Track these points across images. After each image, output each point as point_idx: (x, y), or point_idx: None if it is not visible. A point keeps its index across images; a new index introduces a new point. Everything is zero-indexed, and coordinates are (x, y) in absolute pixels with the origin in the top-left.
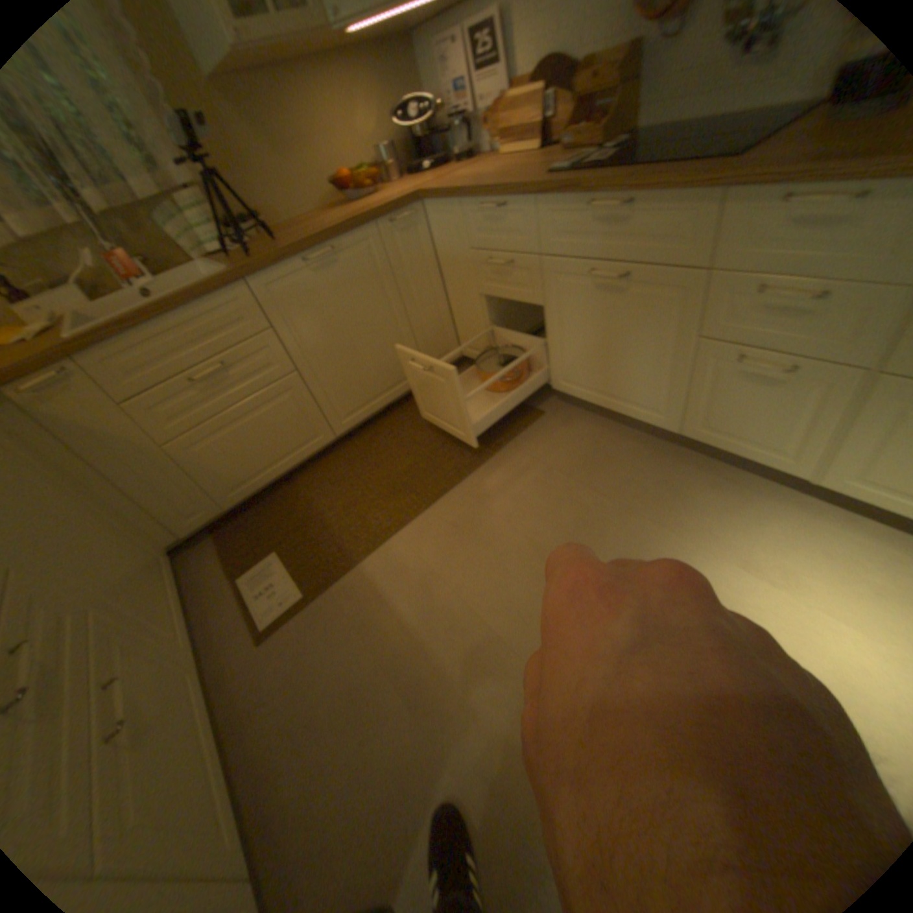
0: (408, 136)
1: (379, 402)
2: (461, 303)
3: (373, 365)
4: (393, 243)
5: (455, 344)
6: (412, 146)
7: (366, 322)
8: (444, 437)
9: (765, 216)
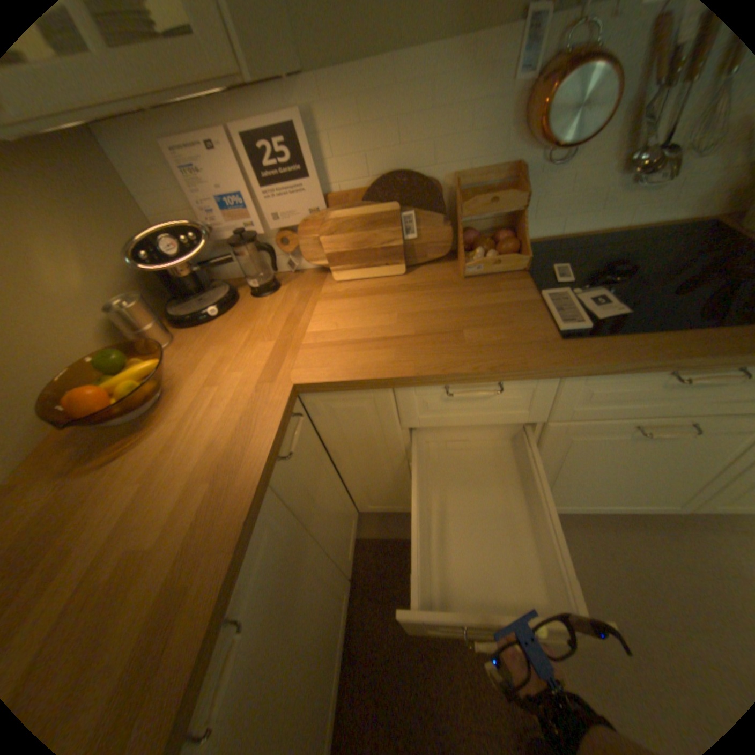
0: (145, 271)
1: (334, 696)
2: (372, 474)
3: (319, 668)
4: (290, 480)
5: (354, 508)
6: (160, 283)
7: (299, 633)
8: (465, 669)
9: None
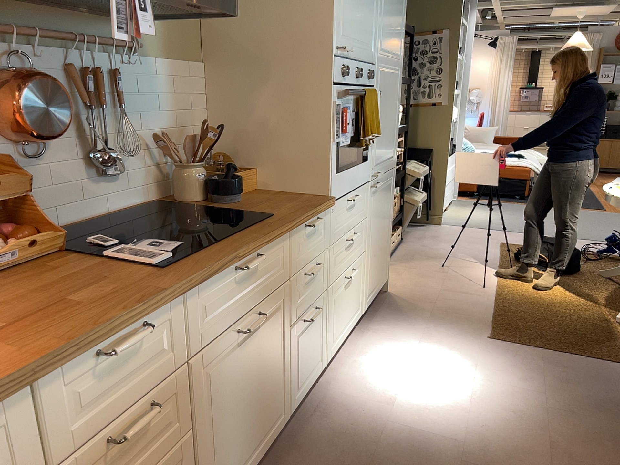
0: None
1: None
2: None
3: None
4: None
5: None
6: None
7: None
8: None
9: (301, 238)
